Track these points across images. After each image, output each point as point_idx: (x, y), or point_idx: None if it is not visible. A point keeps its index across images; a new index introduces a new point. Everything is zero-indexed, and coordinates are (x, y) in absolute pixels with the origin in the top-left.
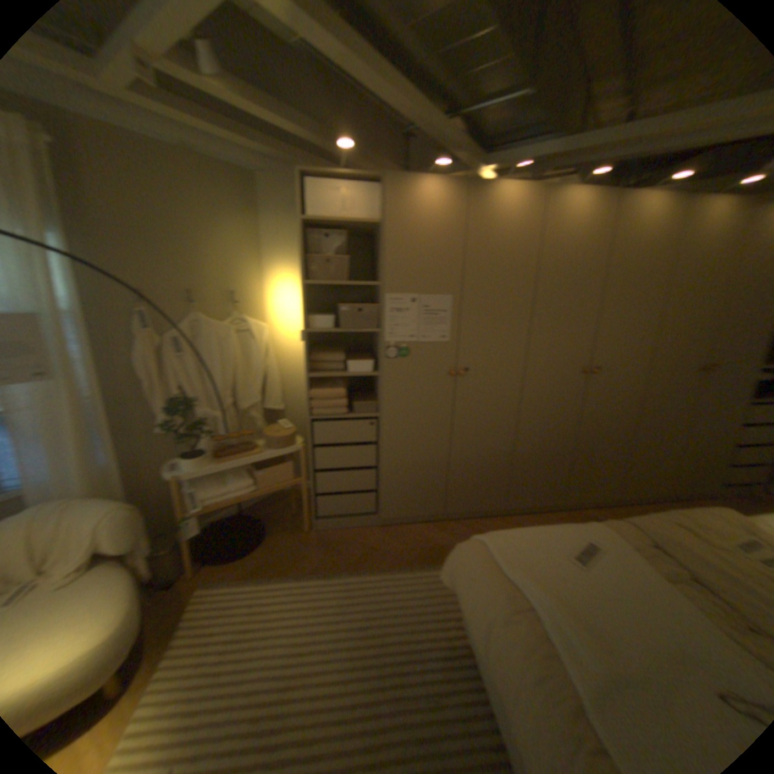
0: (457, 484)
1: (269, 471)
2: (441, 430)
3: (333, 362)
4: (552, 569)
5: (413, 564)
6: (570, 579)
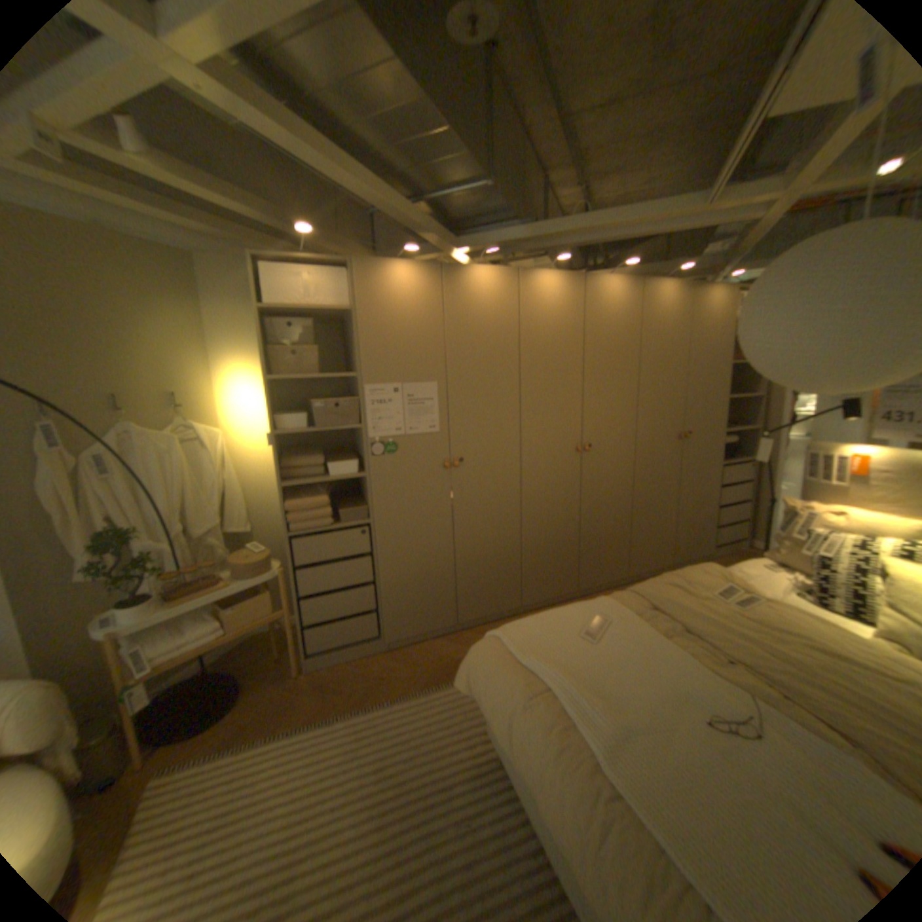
0: (466, 588)
1: (238, 608)
2: (441, 529)
3: (309, 466)
4: (563, 648)
5: (426, 687)
6: (581, 654)
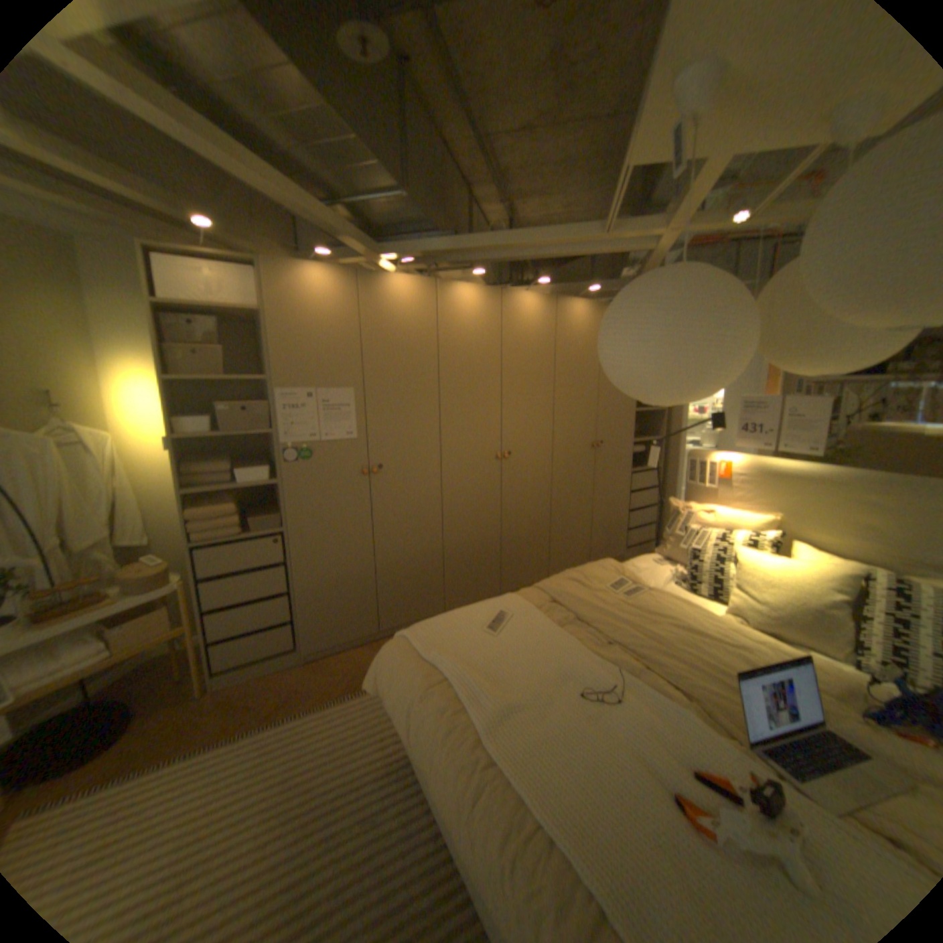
0: (387, 596)
1: (127, 628)
2: (360, 537)
3: (213, 474)
4: (465, 642)
5: (342, 696)
6: (481, 646)
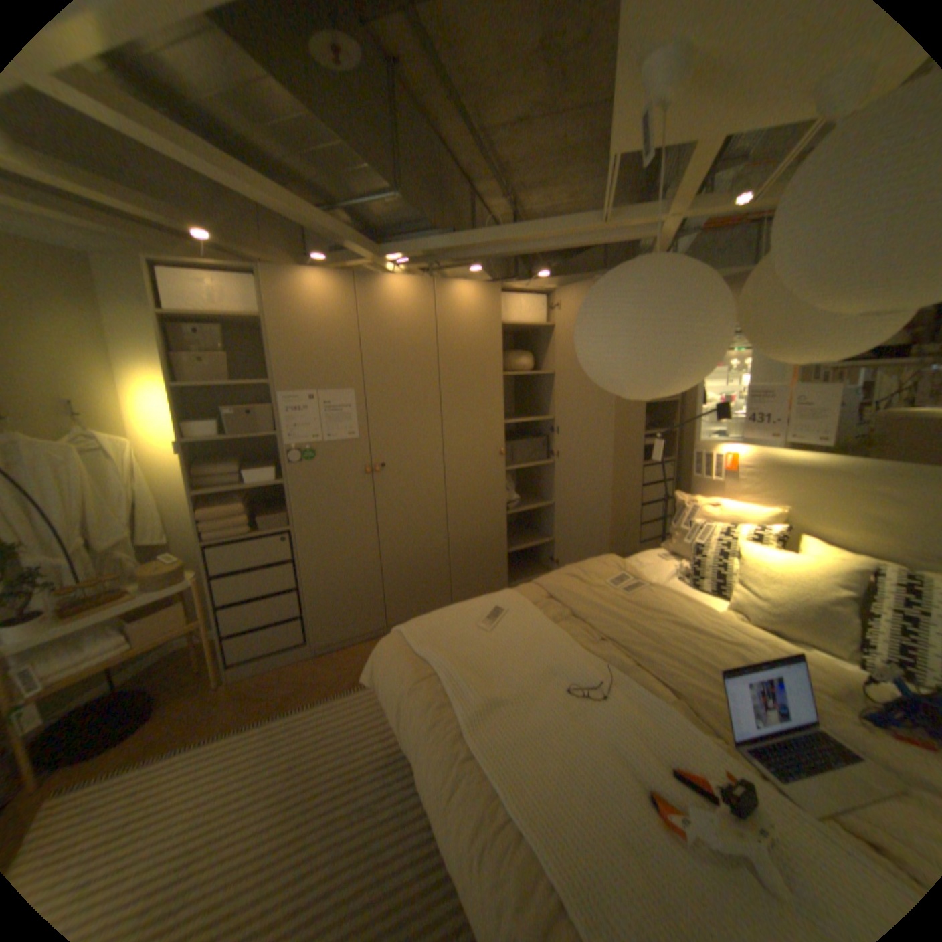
0: (393, 591)
1: (145, 622)
2: (365, 534)
3: (222, 475)
4: (458, 637)
5: (349, 688)
6: (473, 641)
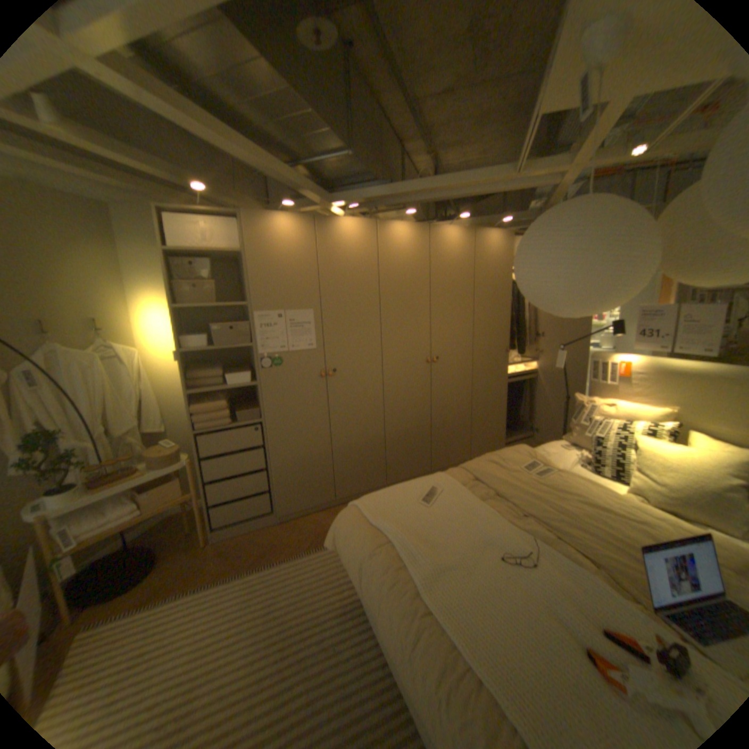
0: (341, 472)
1: (151, 494)
2: (320, 426)
3: (209, 378)
4: (404, 512)
5: (308, 550)
6: (417, 515)
